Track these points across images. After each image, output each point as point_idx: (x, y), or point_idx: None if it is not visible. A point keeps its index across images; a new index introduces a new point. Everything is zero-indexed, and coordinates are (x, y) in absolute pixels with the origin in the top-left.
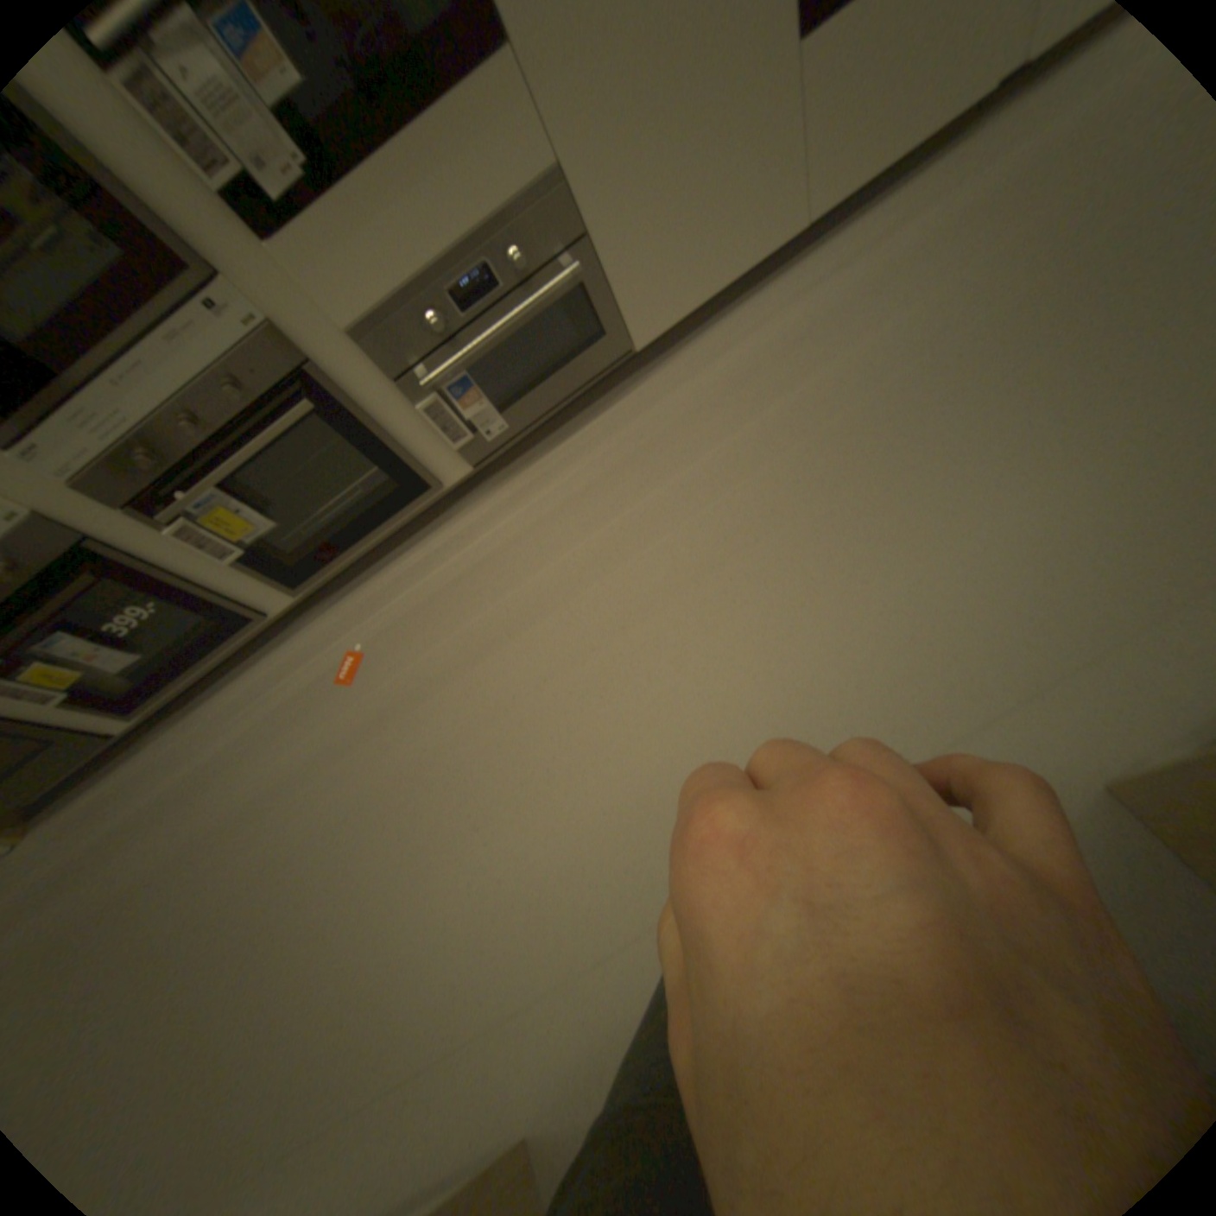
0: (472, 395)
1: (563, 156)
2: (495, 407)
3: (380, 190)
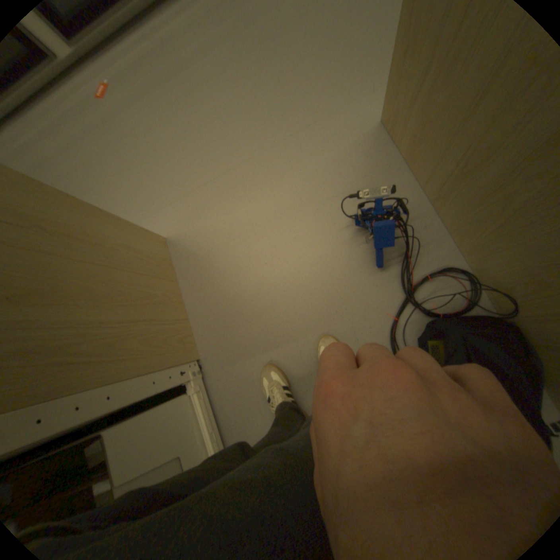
0: None
1: None
2: None
3: None
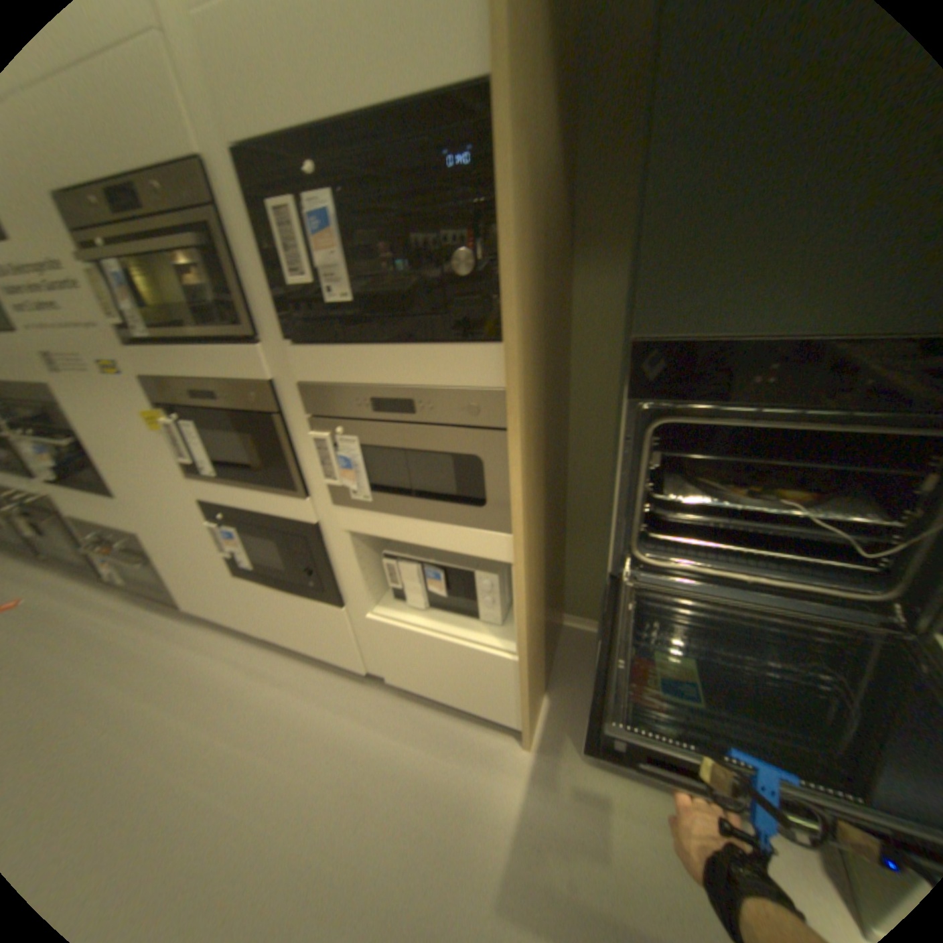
0: (103, 568)
1: (132, 537)
2: (113, 578)
3: (70, 500)
